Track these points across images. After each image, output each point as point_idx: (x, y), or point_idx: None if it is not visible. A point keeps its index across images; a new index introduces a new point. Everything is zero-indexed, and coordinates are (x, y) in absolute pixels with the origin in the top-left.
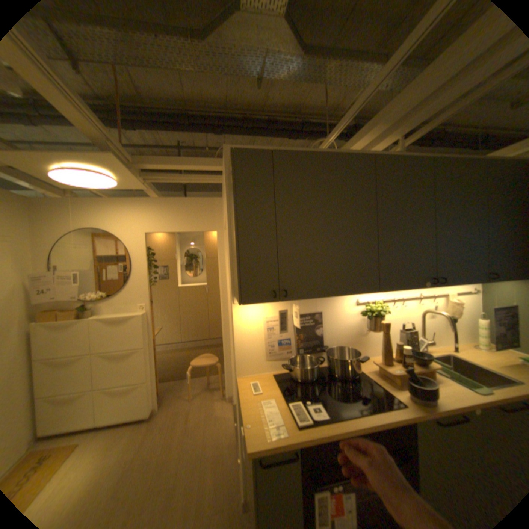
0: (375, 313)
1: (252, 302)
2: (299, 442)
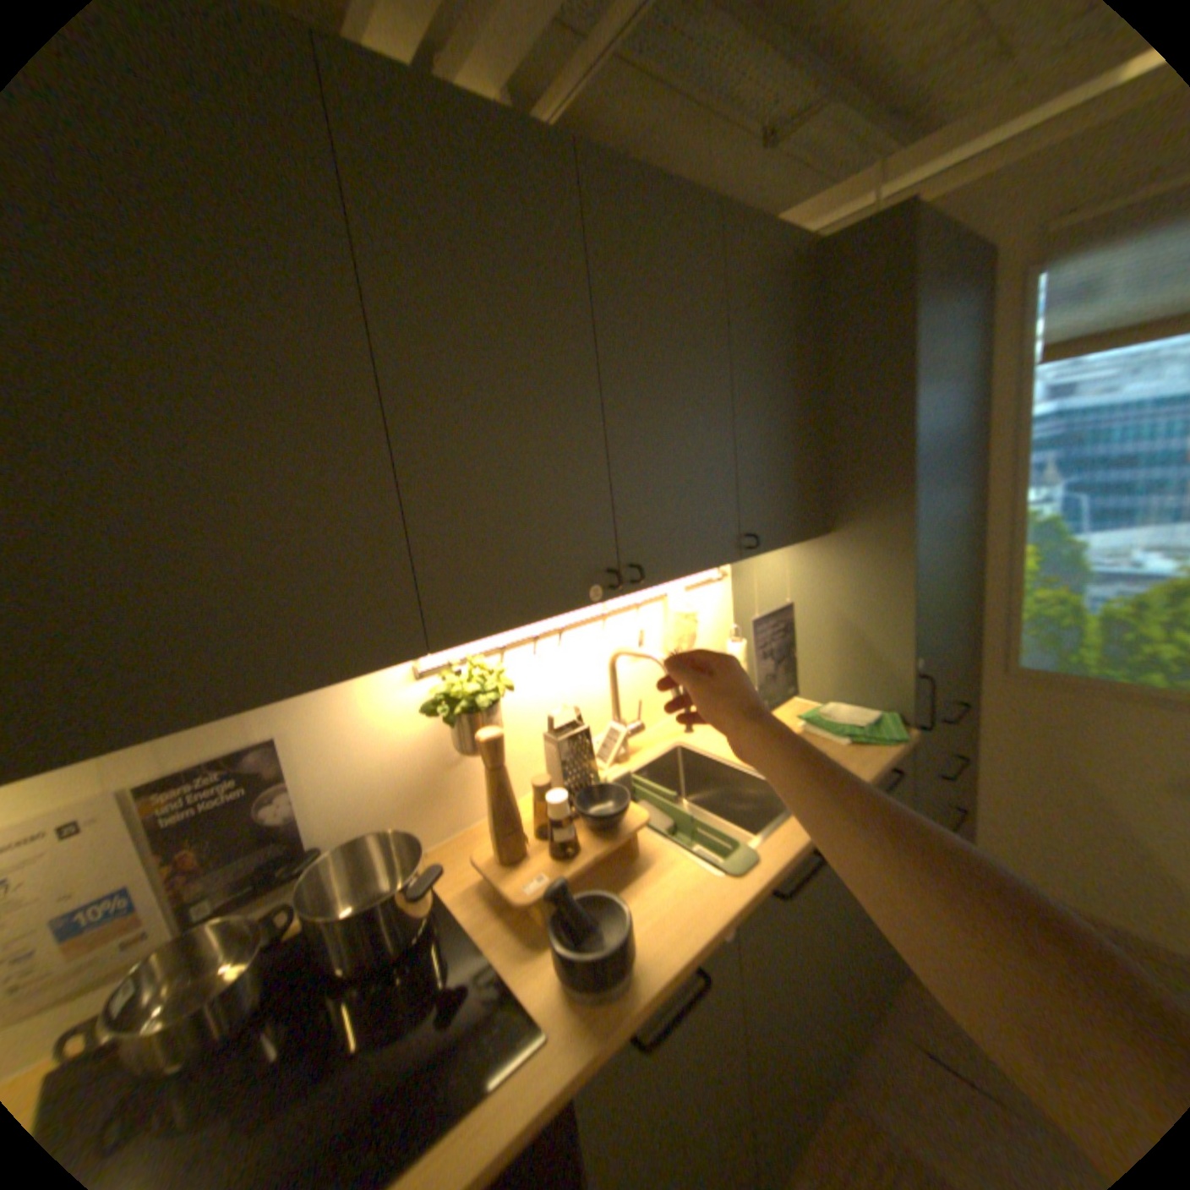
0: (461, 704)
1: None
2: None
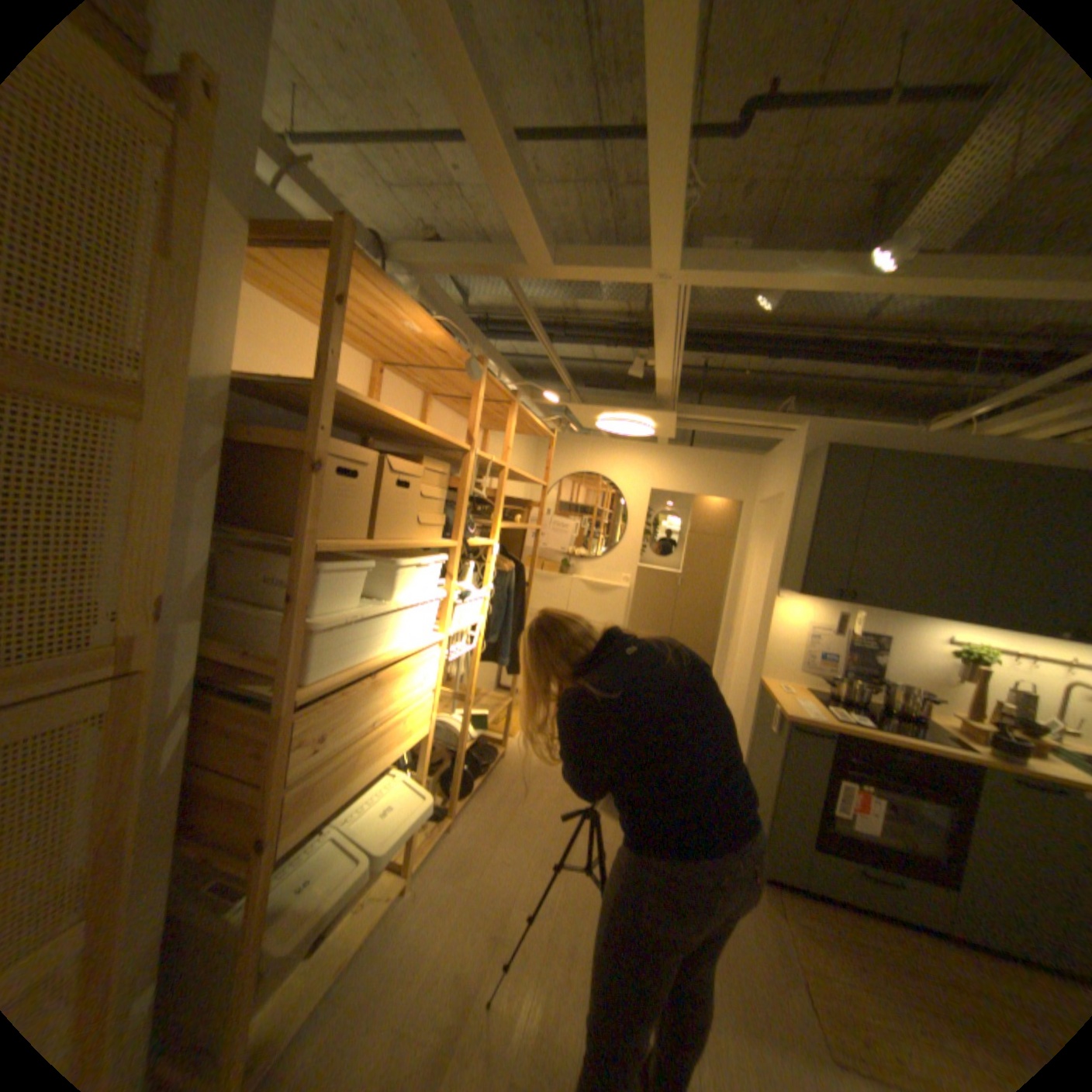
0: (974, 657)
1: (813, 596)
2: (839, 730)
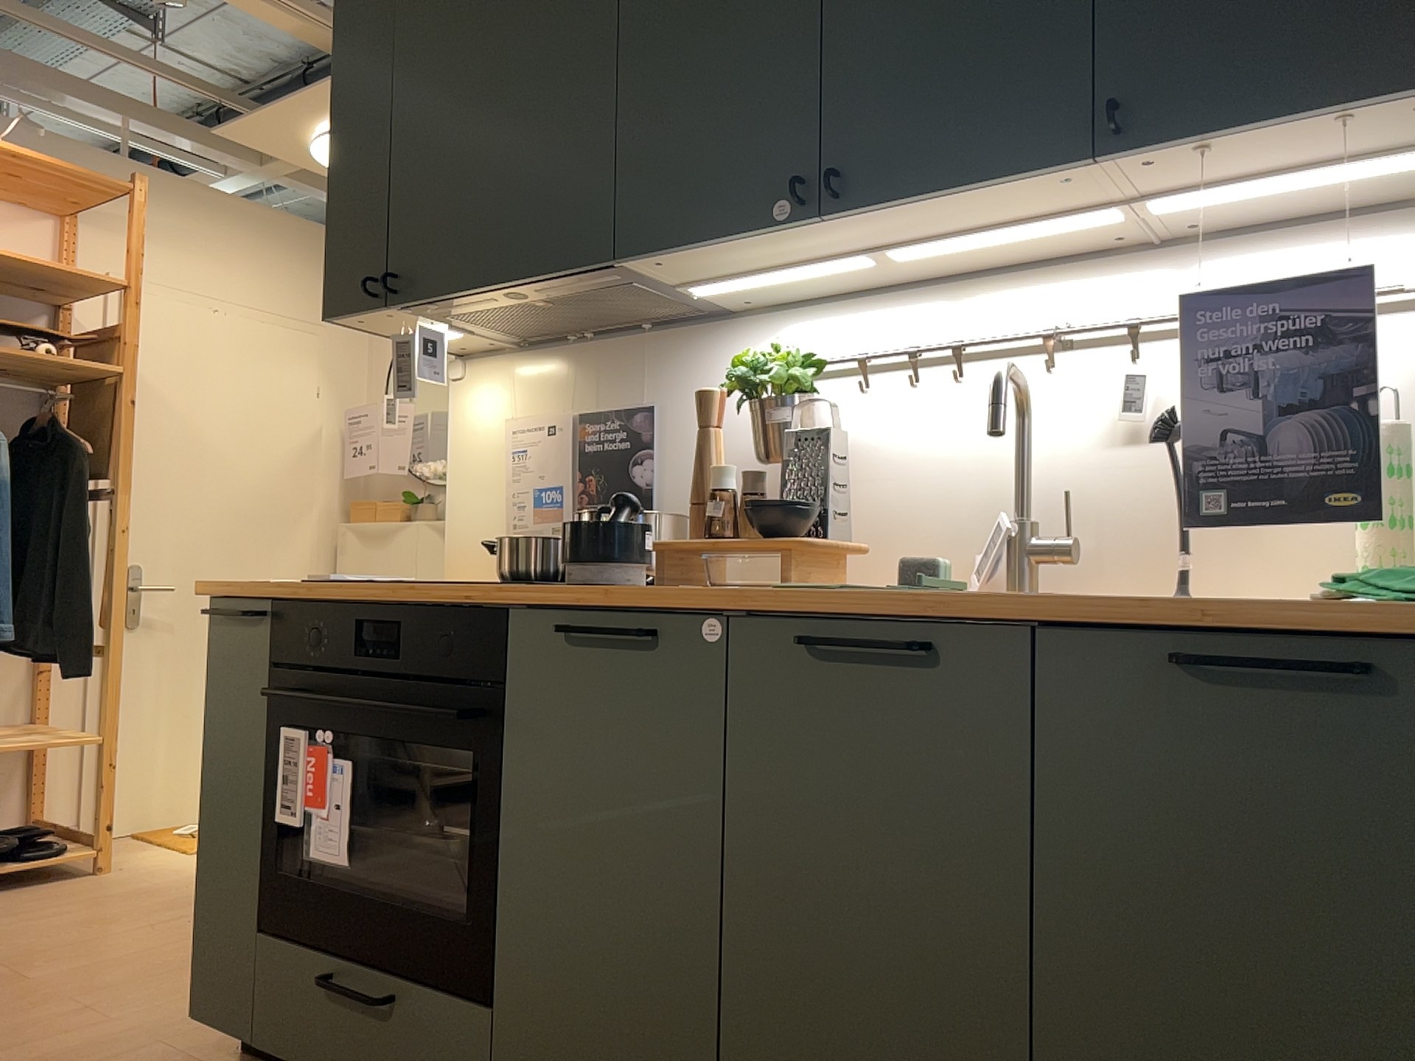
0: (735, 378)
1: (347, 314)
2: (276, 592)
